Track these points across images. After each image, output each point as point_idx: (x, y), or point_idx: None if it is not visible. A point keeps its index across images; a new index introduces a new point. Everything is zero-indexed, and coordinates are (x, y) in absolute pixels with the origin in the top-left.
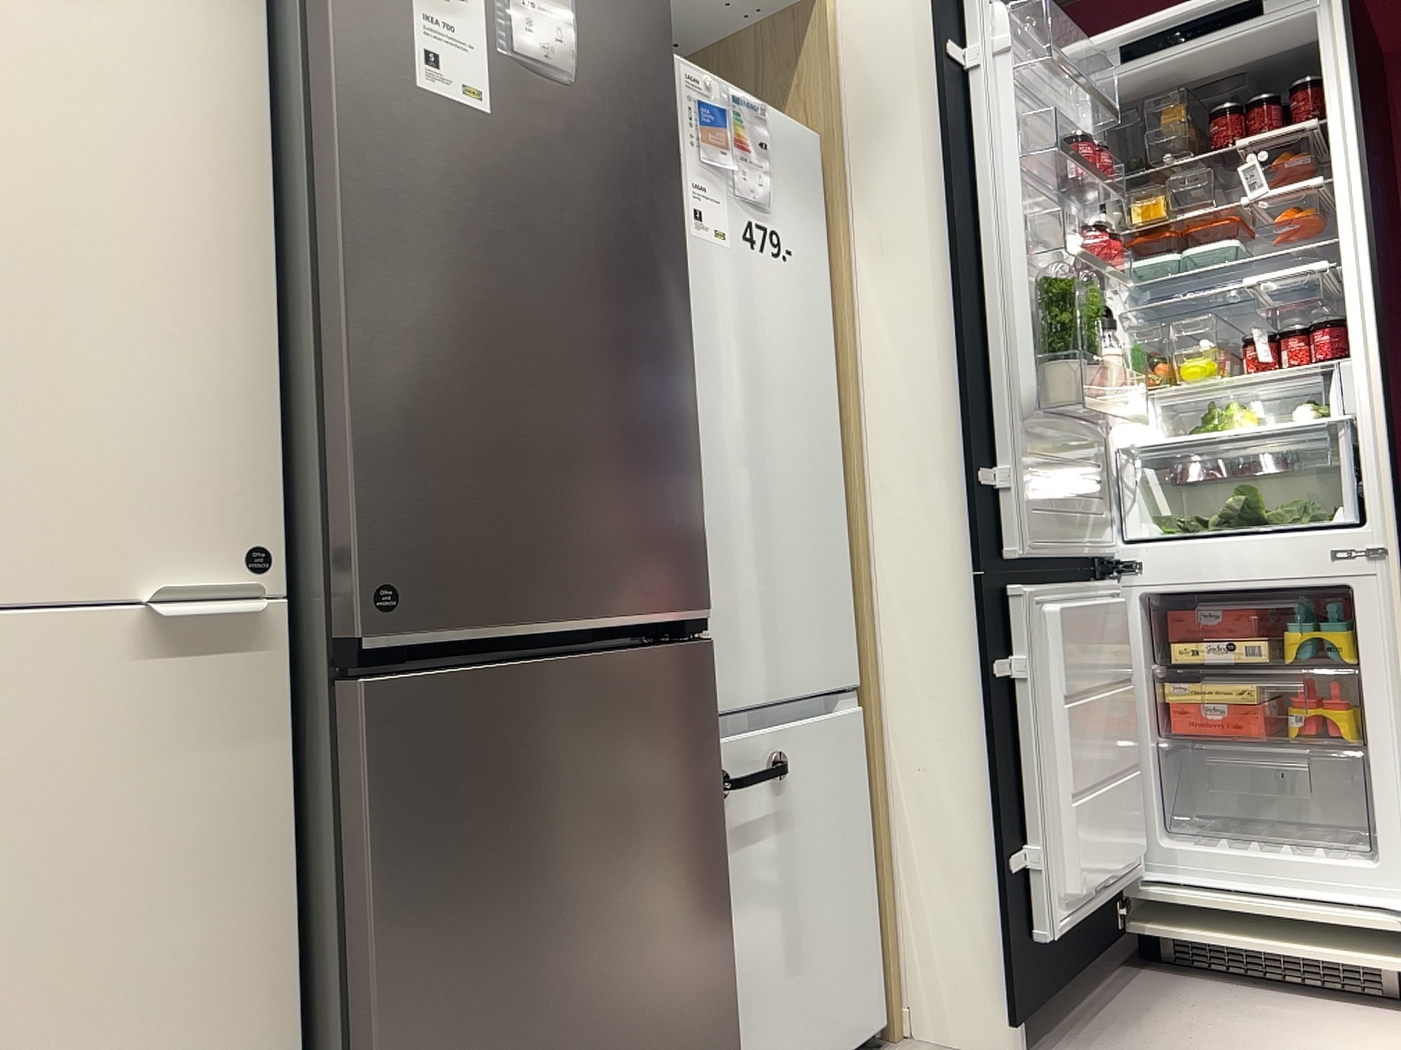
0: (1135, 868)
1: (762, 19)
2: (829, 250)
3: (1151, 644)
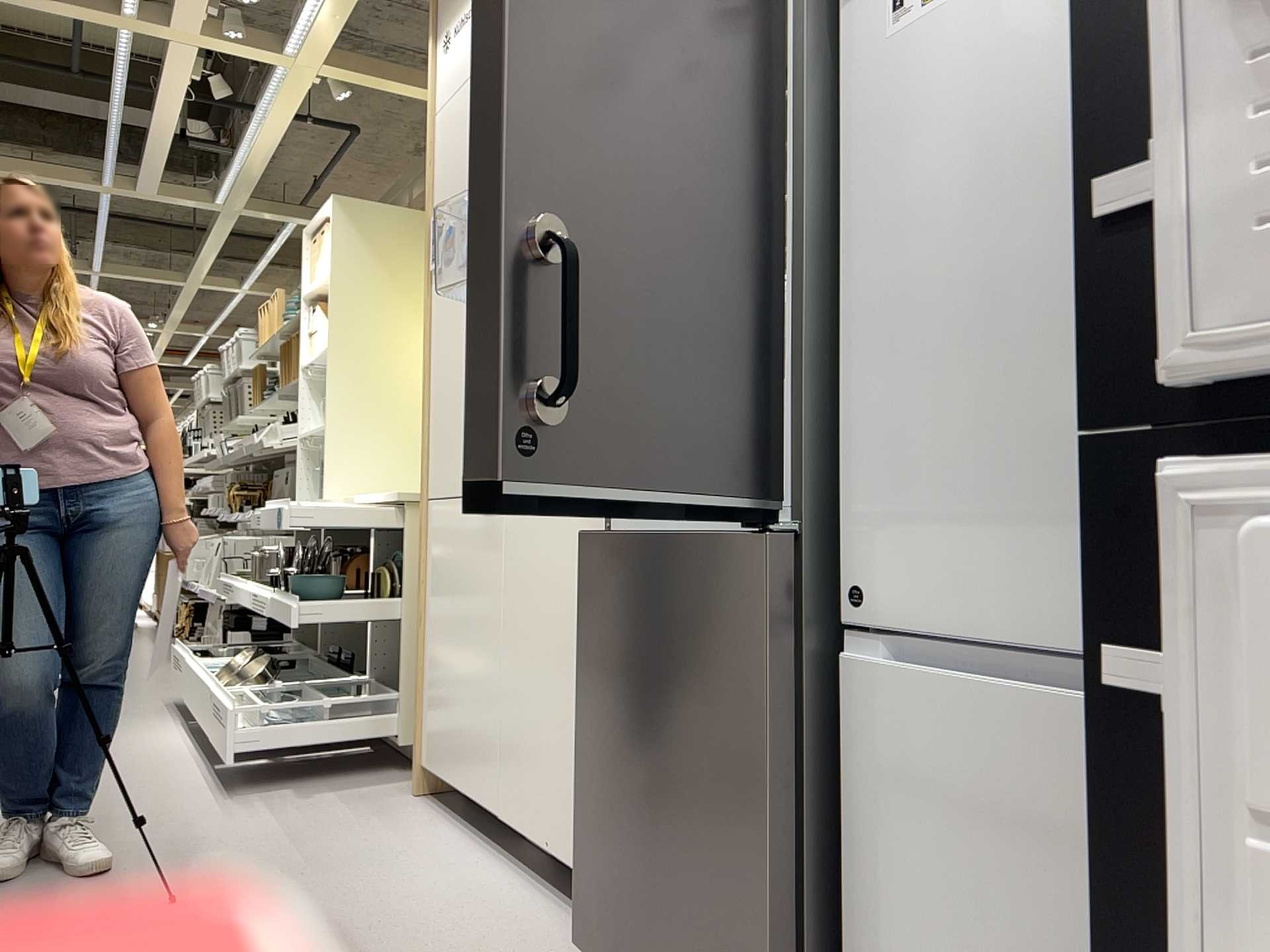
0: None
1: None
2: None
3: None
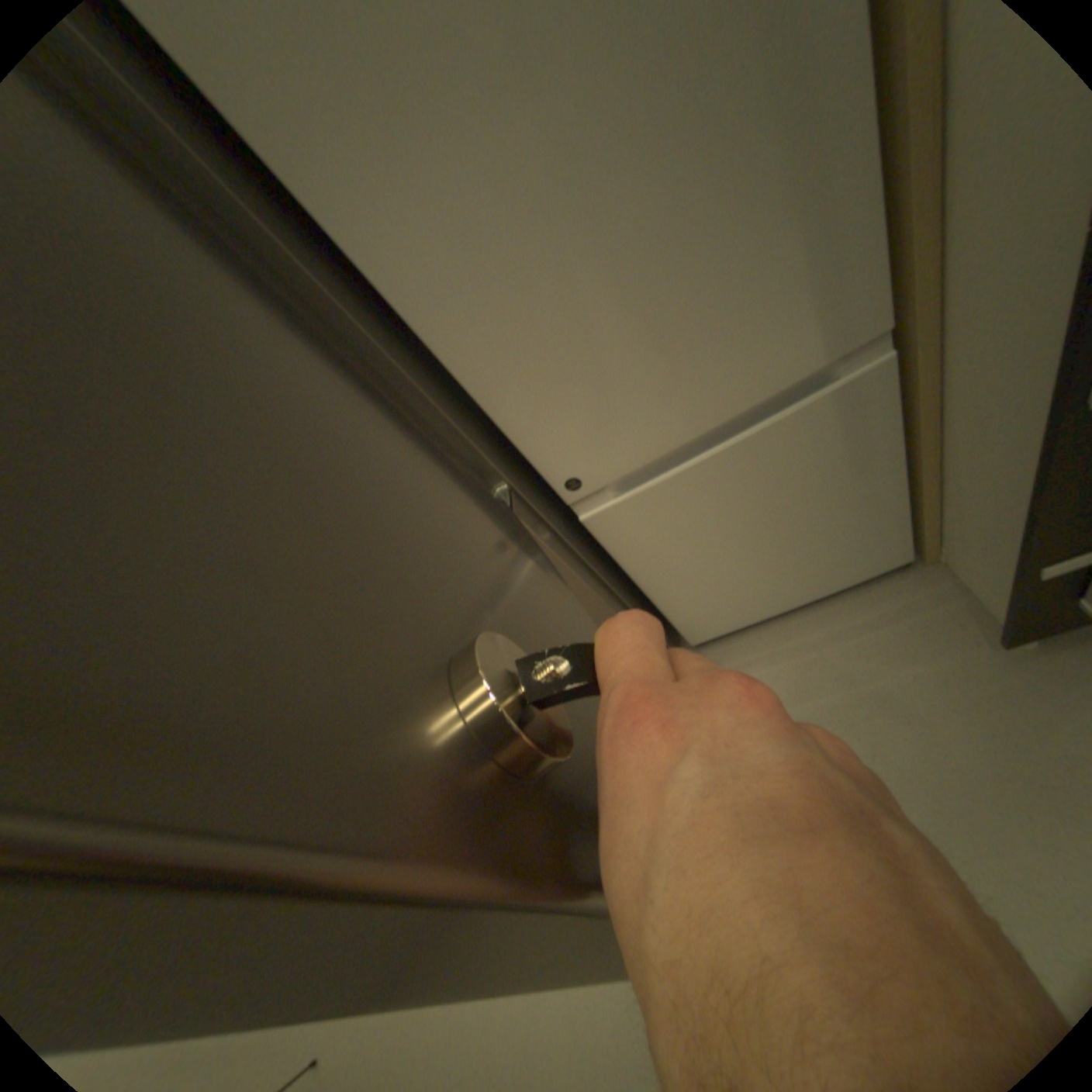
0: None
1: None
2: None
3: None
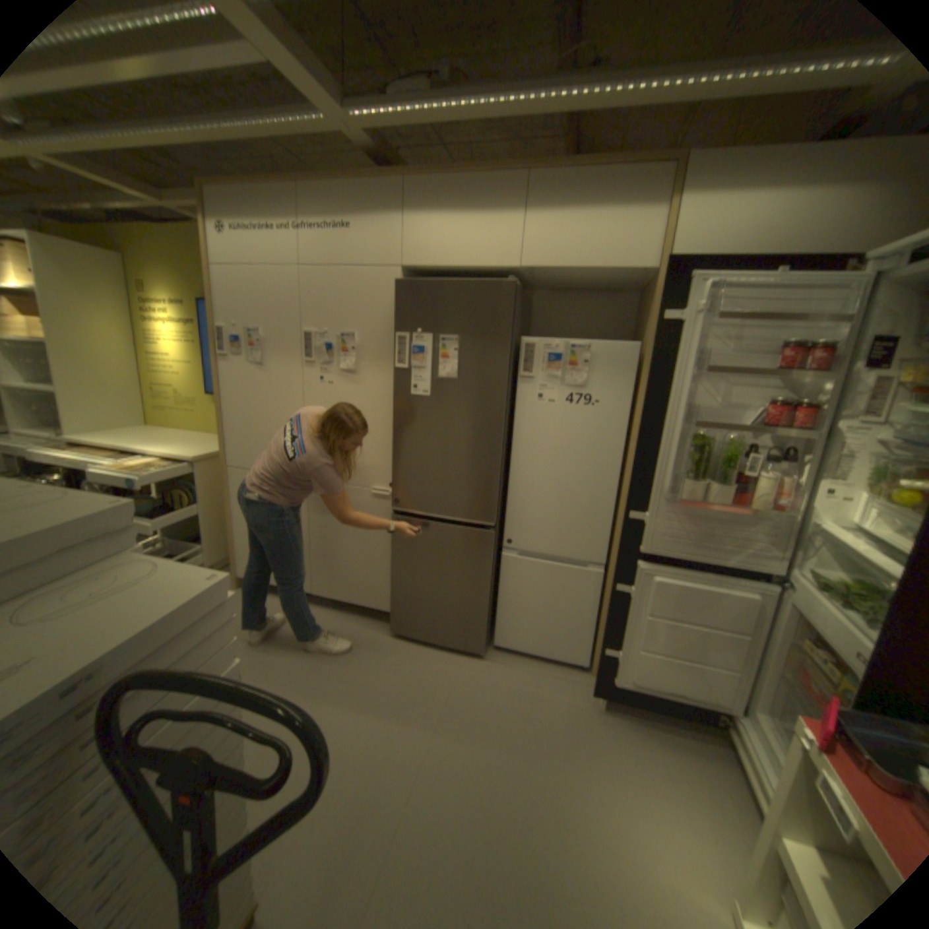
0: (724, 710)
1: (652, 275)
2: (638, 394)
3: (797, 631)
